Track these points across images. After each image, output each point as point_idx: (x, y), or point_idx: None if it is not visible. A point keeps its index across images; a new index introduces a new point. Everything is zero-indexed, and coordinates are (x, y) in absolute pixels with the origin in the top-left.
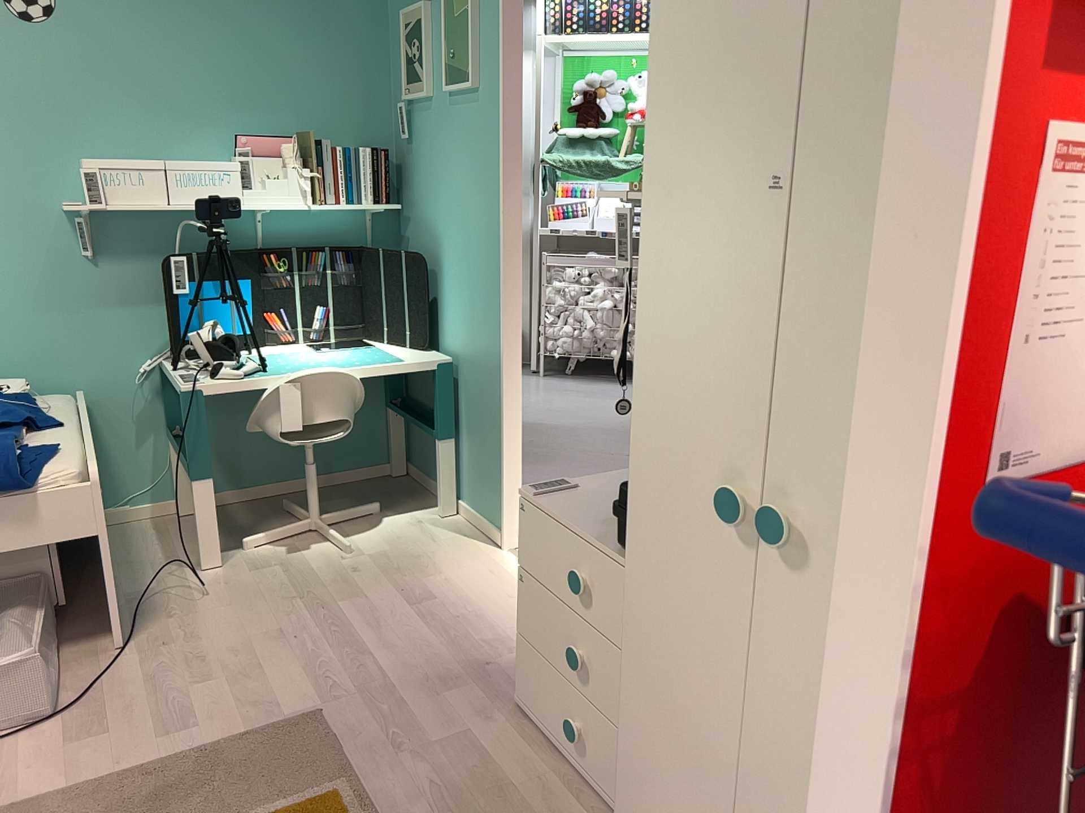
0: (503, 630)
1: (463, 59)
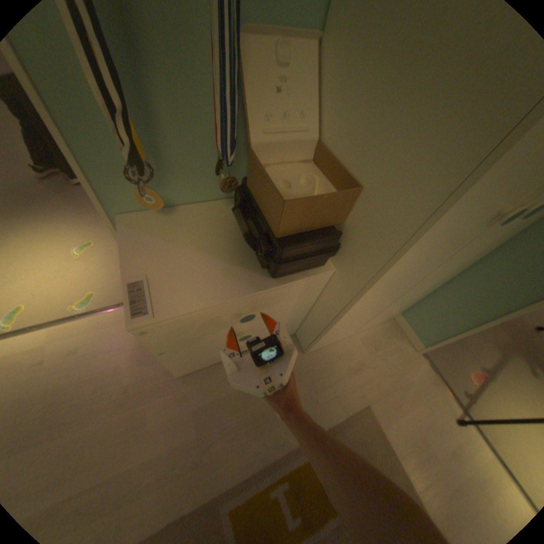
0: (86, 375)
1: None
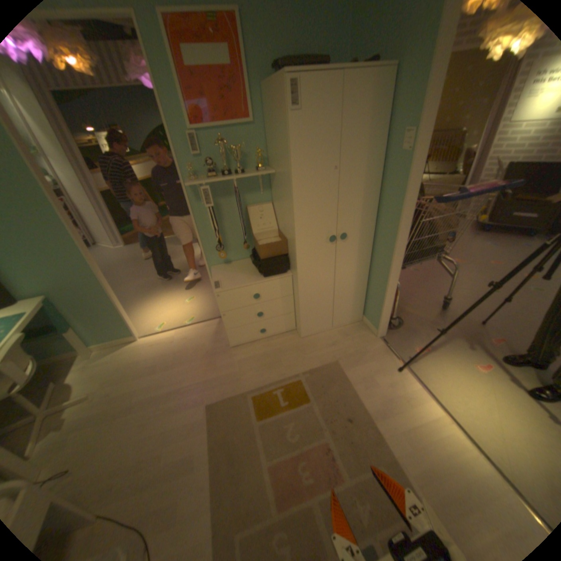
0: (190, 346)
1: None
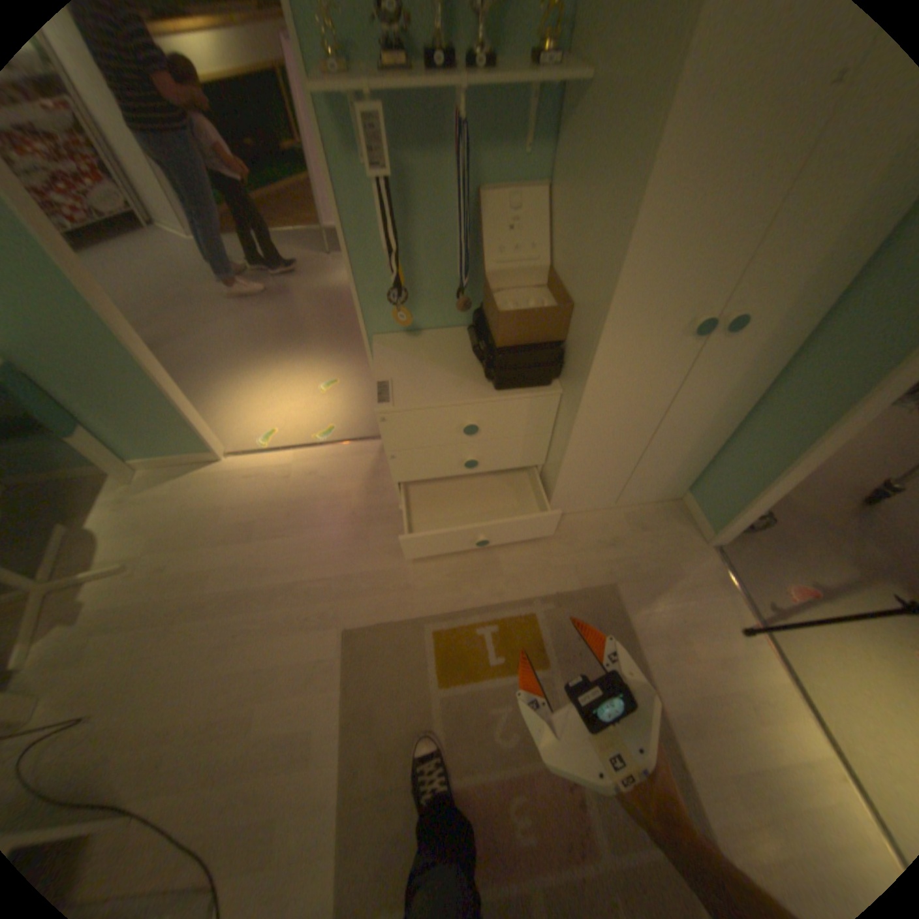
0: (322, 493)
1: None
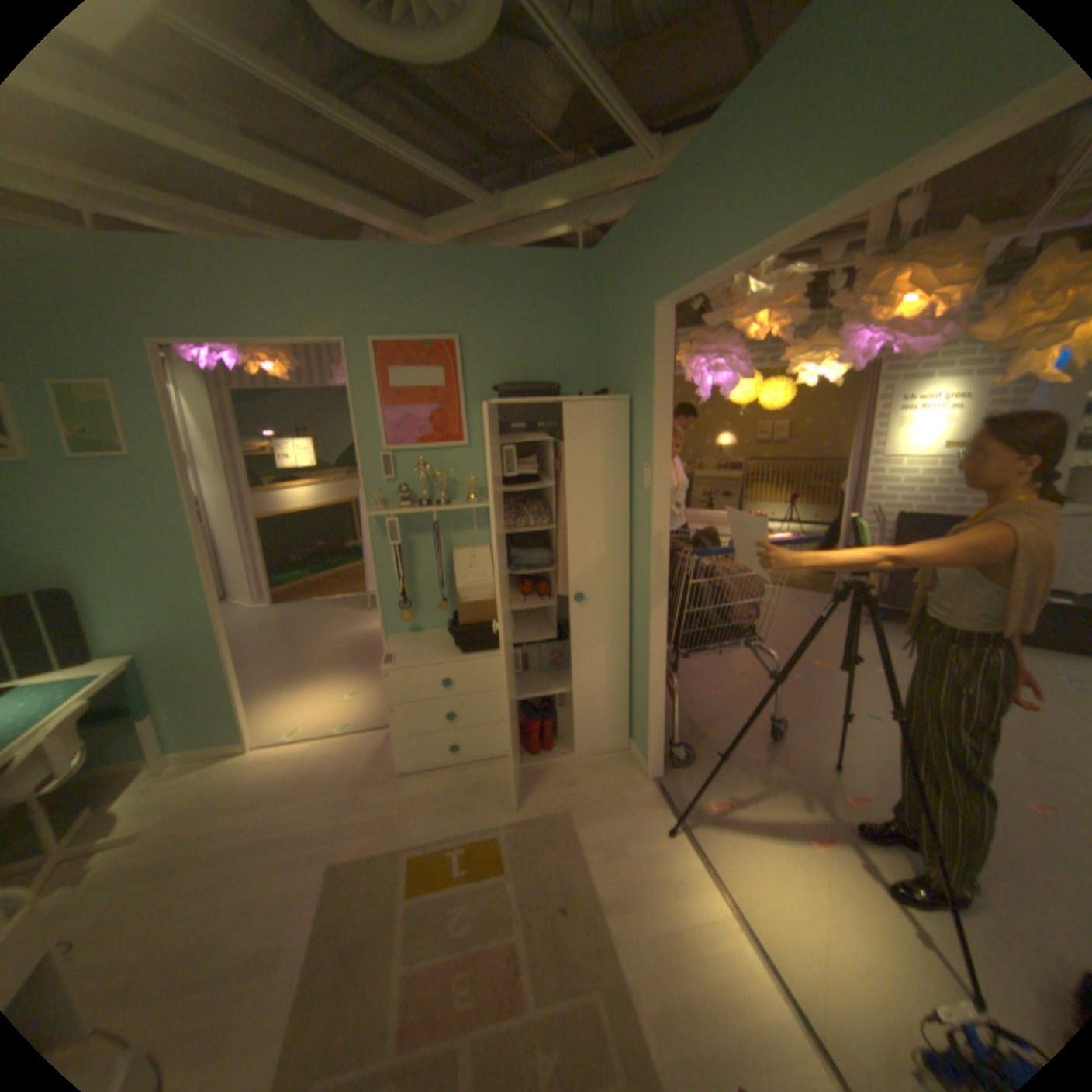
0: (331, 769)
1: (105, 435)
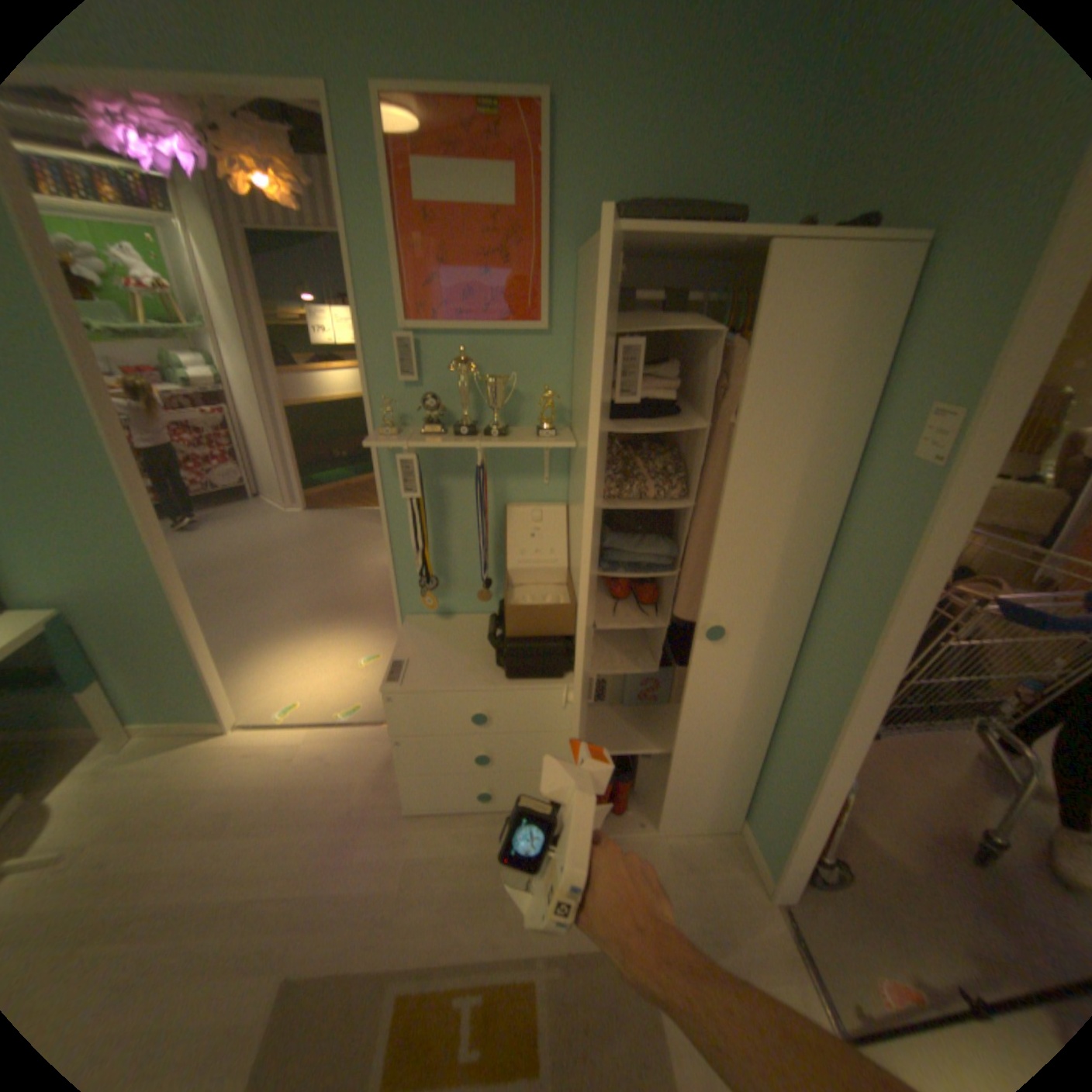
0: (322, 784)
1: None
